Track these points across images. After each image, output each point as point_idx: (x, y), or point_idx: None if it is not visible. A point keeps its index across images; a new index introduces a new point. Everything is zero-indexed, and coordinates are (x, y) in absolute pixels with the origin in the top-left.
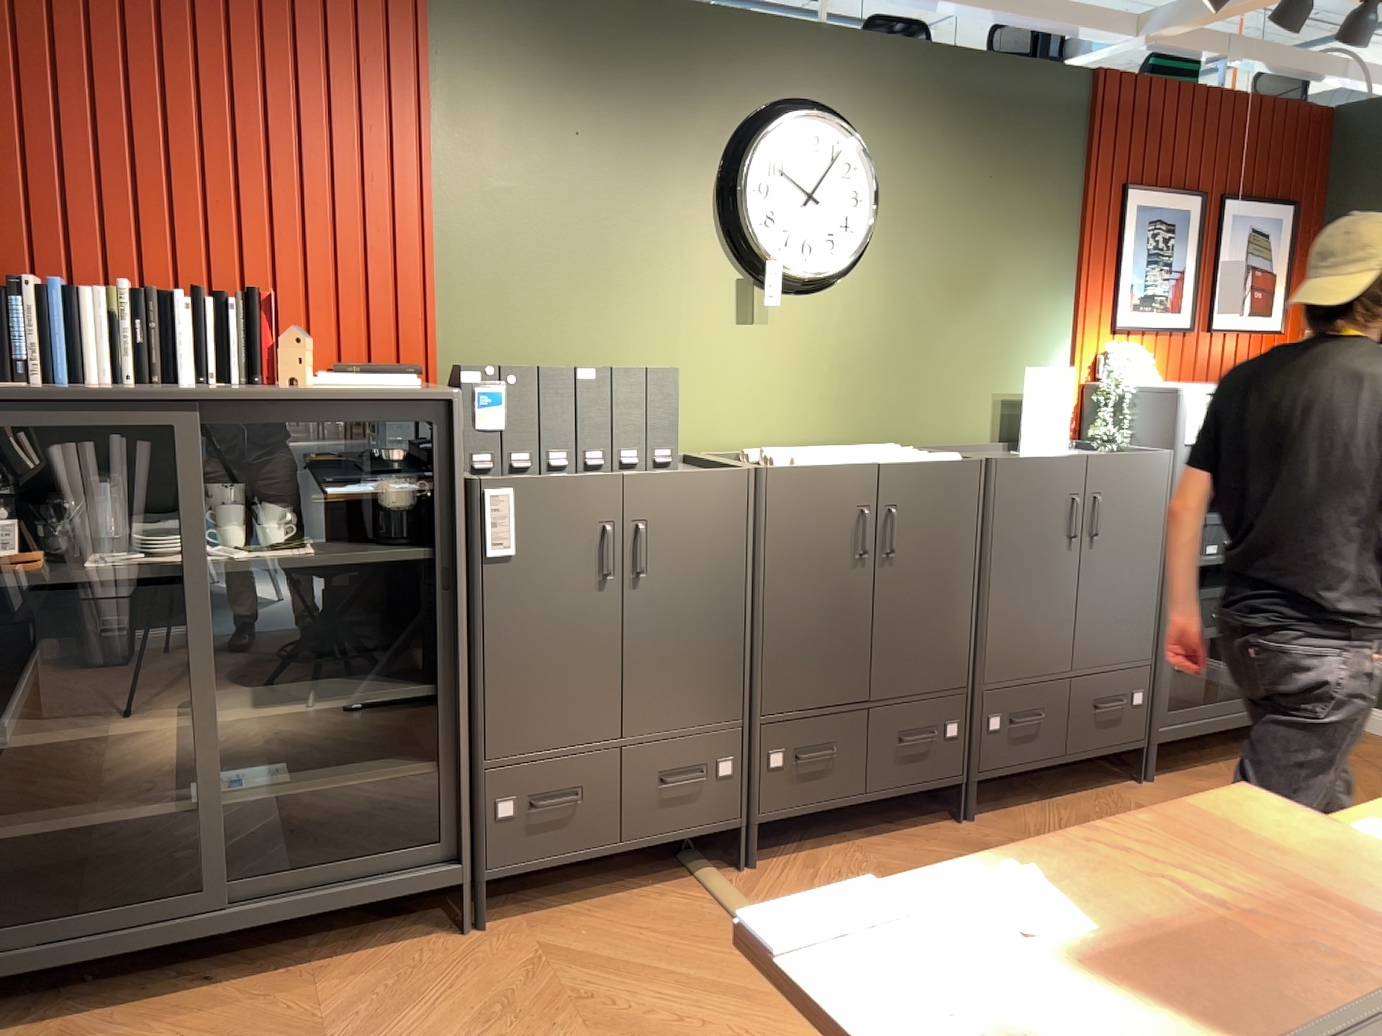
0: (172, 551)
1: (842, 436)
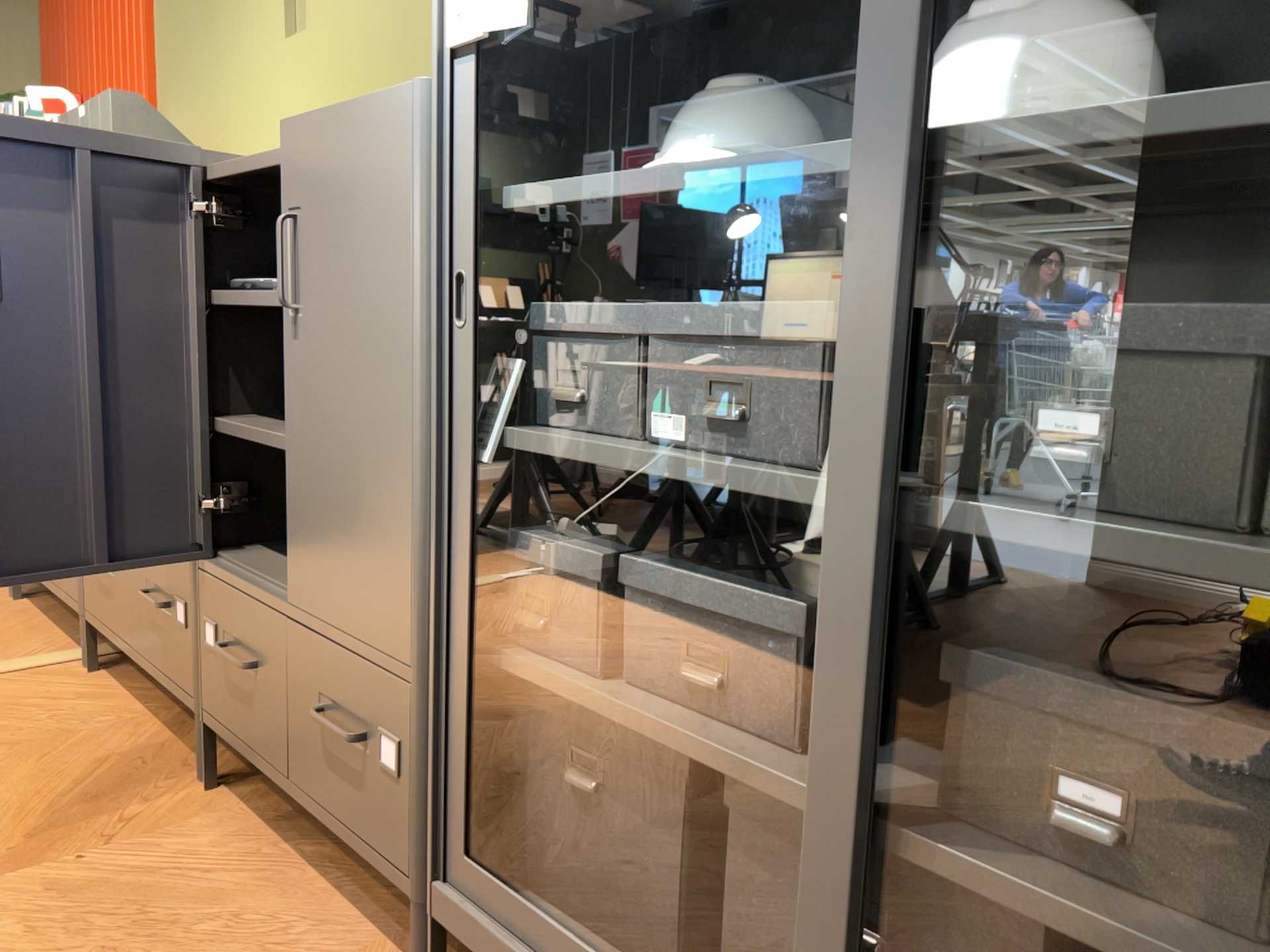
0: None
1: None
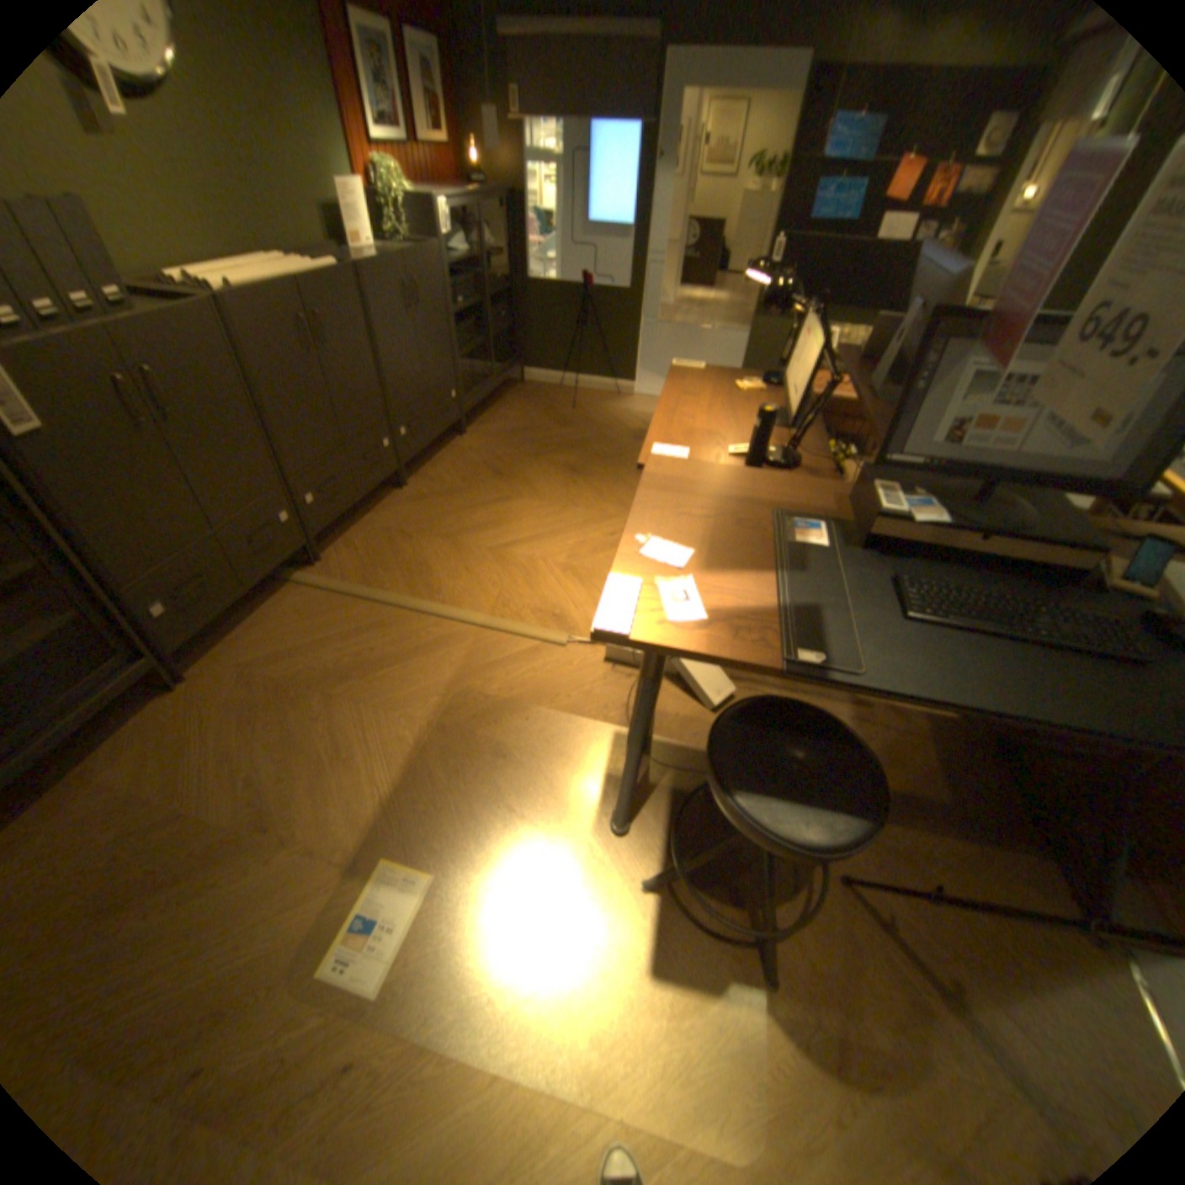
0: None
1: (228, 251)
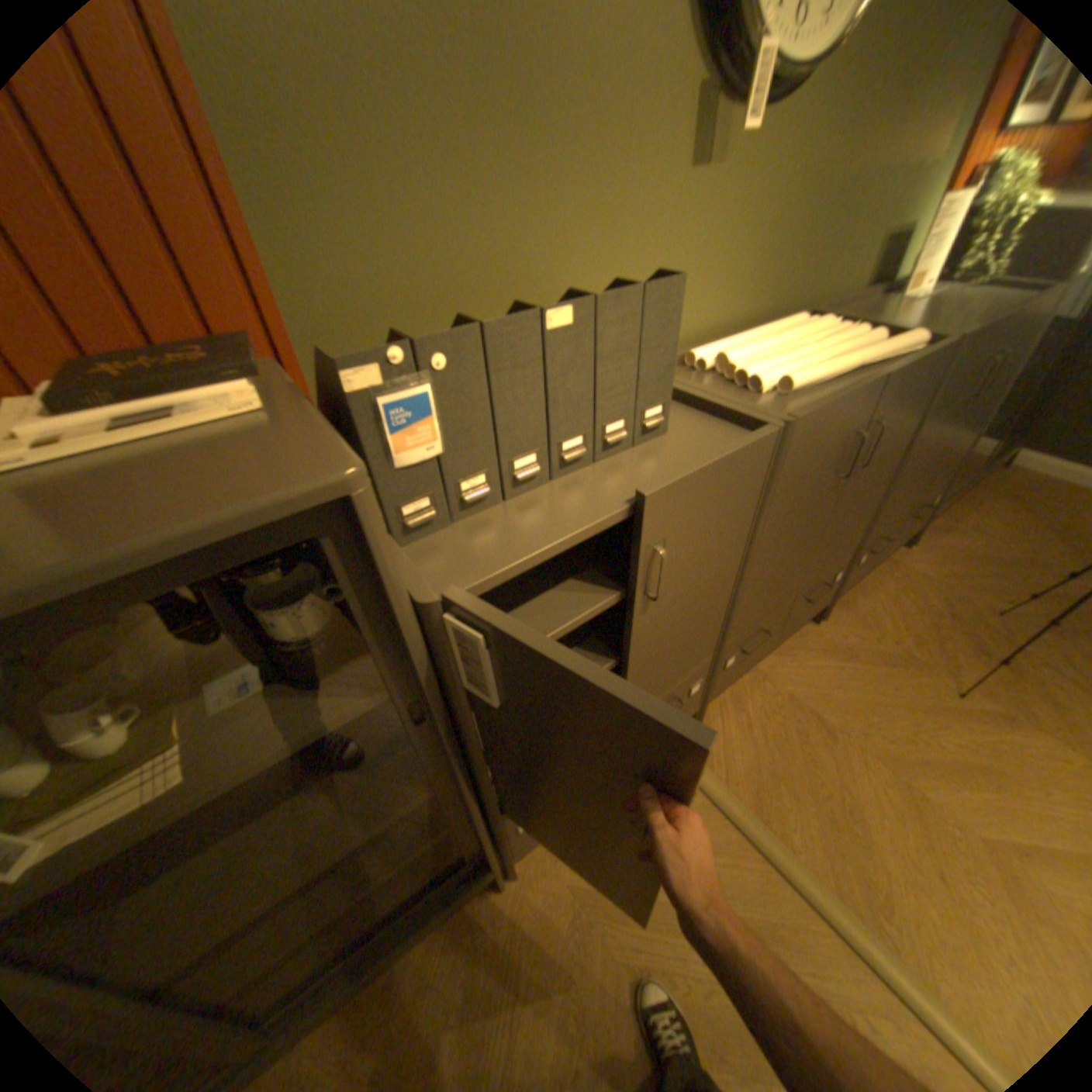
0: None
1: (763, 307)
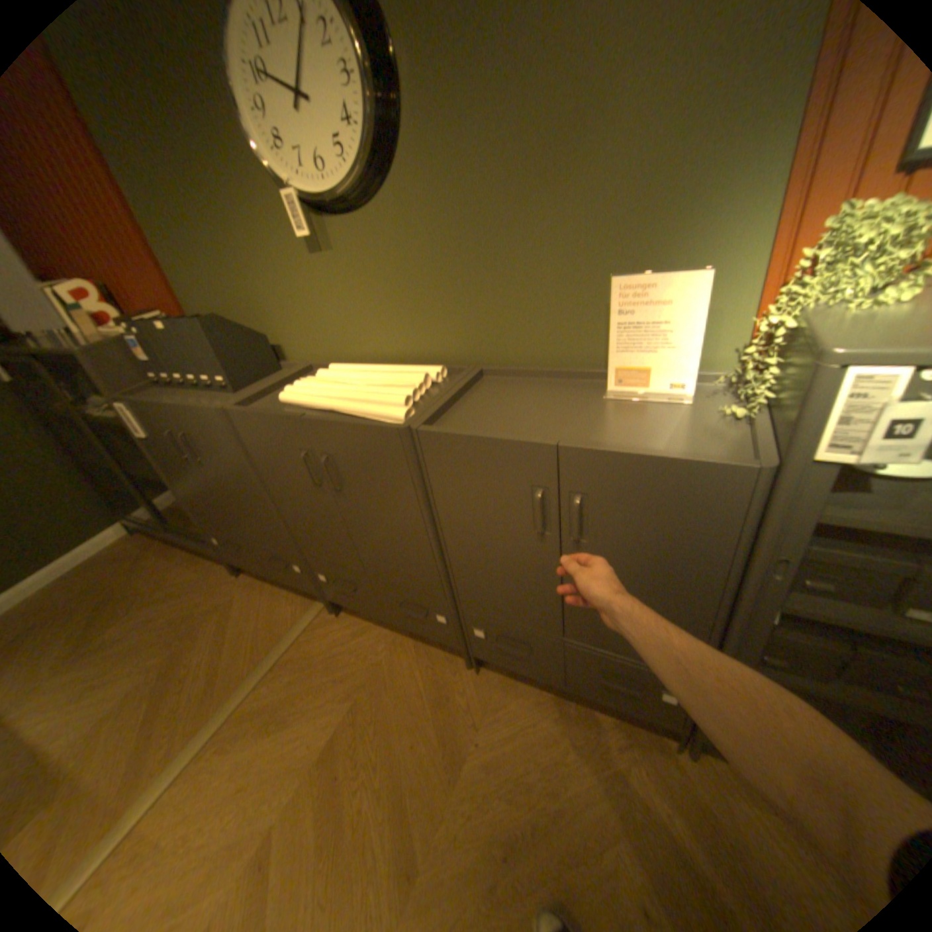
0: (99, 405)
1: (424, 353)
